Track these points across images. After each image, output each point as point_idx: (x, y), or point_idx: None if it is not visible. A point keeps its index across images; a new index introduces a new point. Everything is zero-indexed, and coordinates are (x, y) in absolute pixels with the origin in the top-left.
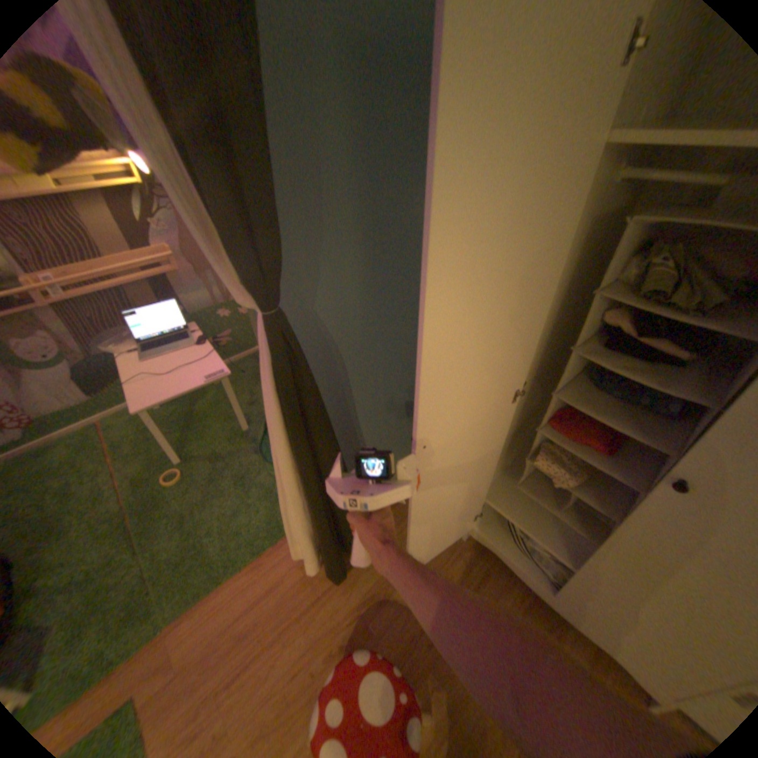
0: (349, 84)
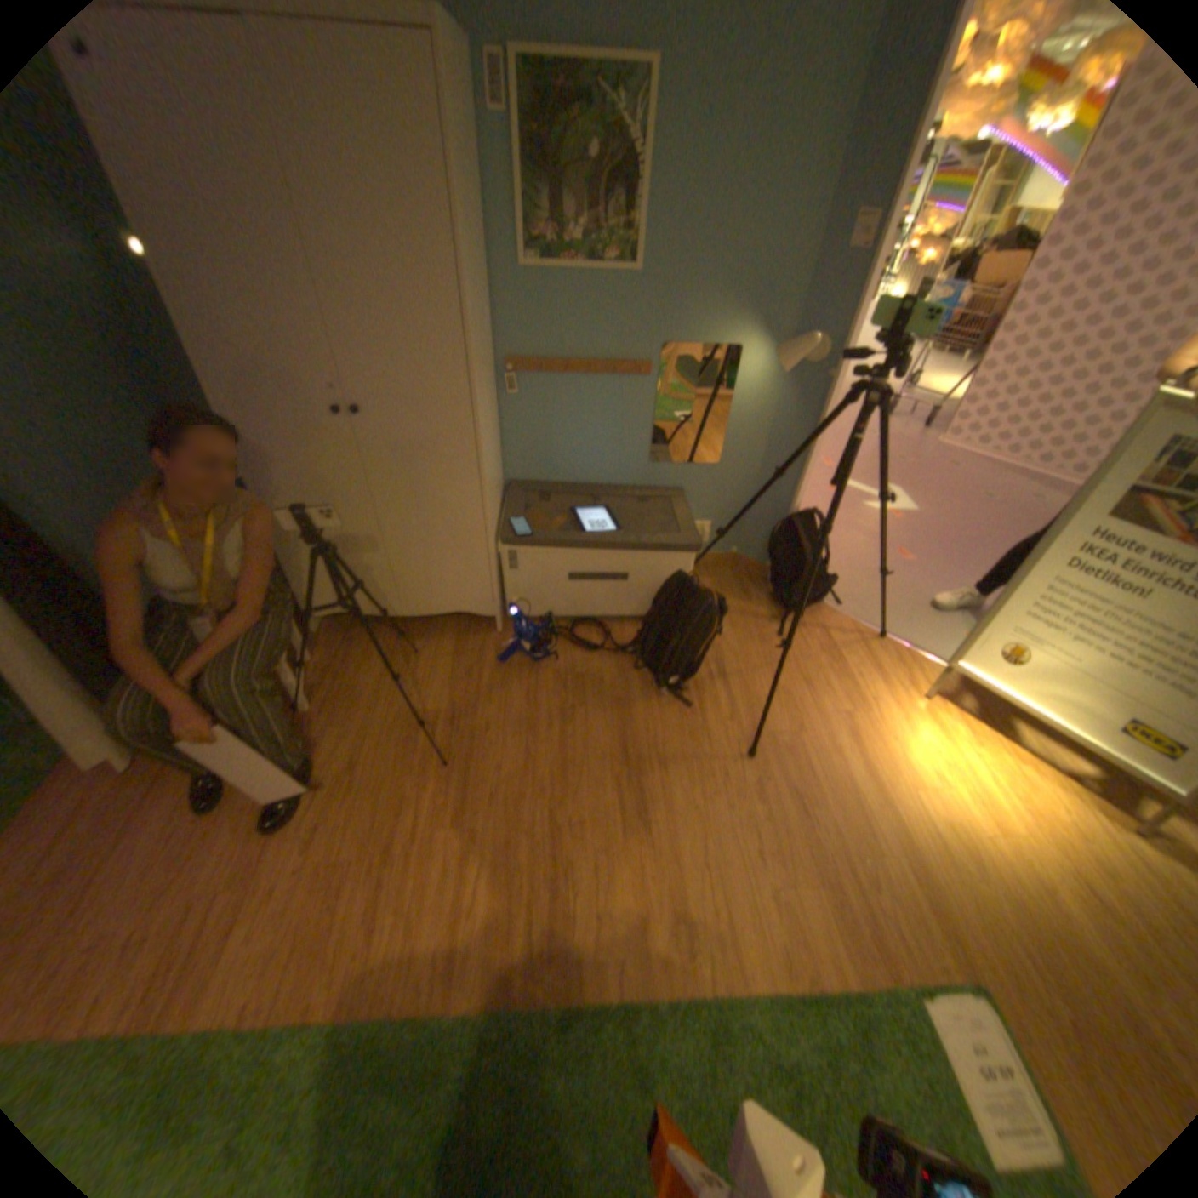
0: None
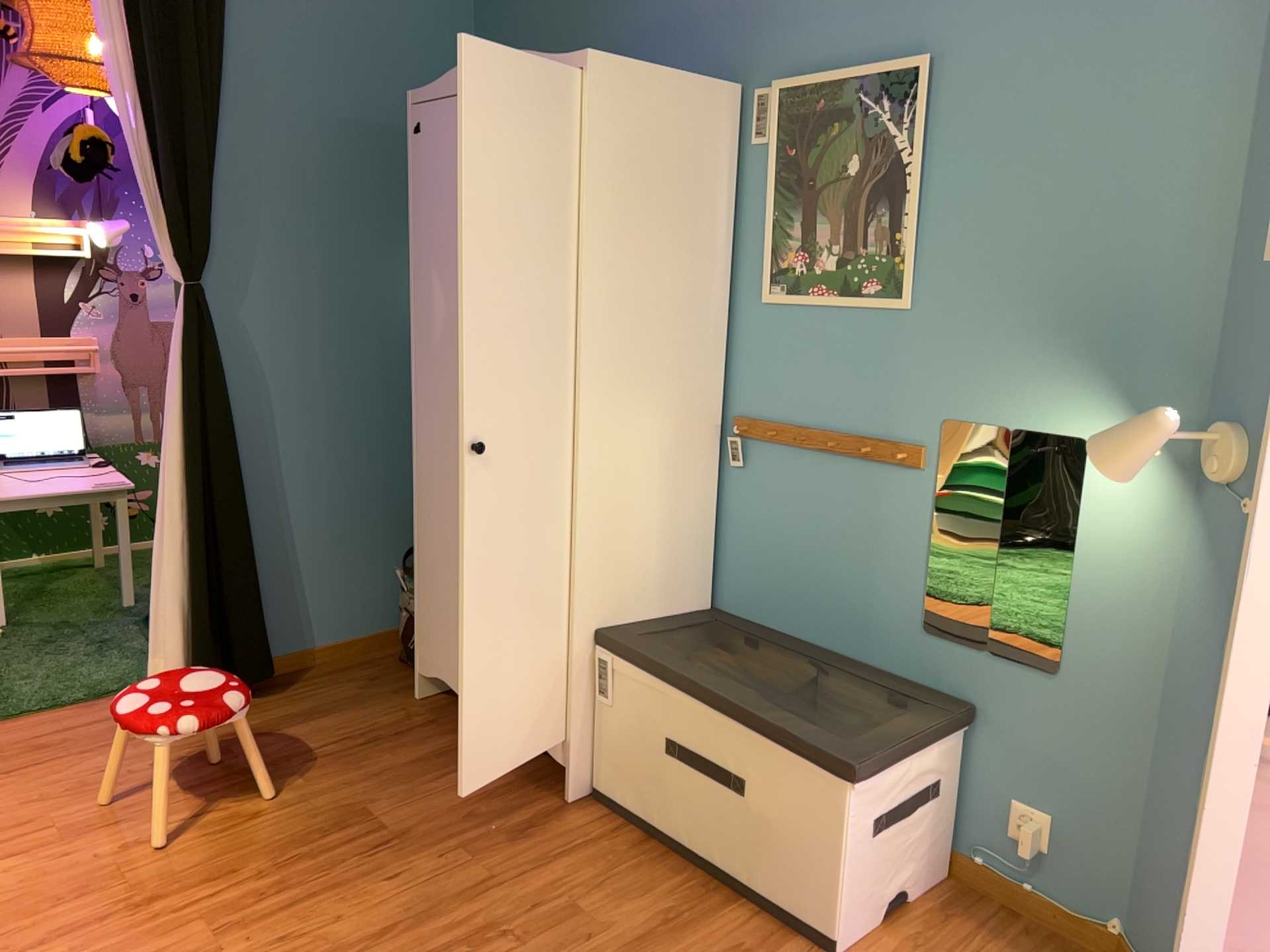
0: (290, 159)
